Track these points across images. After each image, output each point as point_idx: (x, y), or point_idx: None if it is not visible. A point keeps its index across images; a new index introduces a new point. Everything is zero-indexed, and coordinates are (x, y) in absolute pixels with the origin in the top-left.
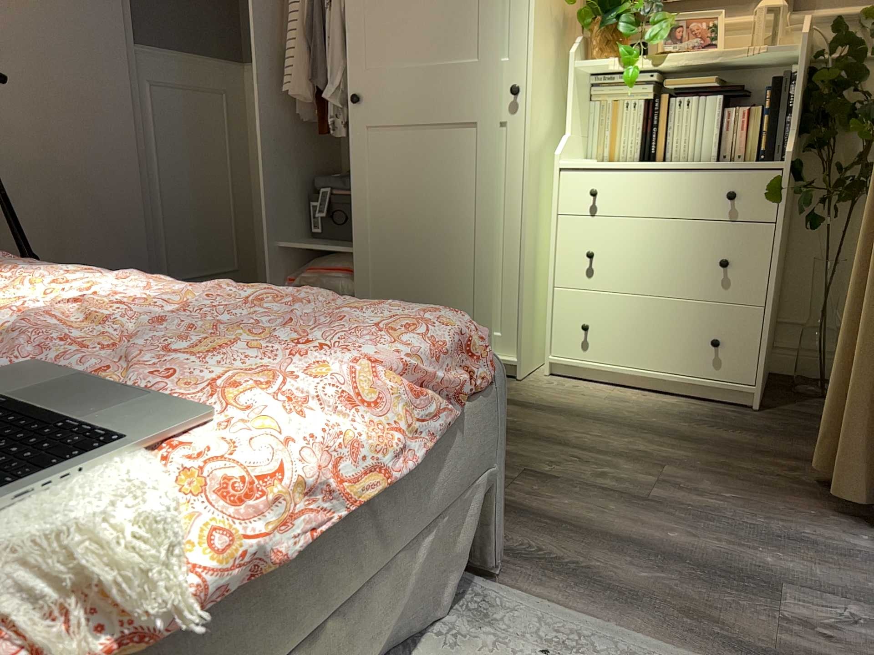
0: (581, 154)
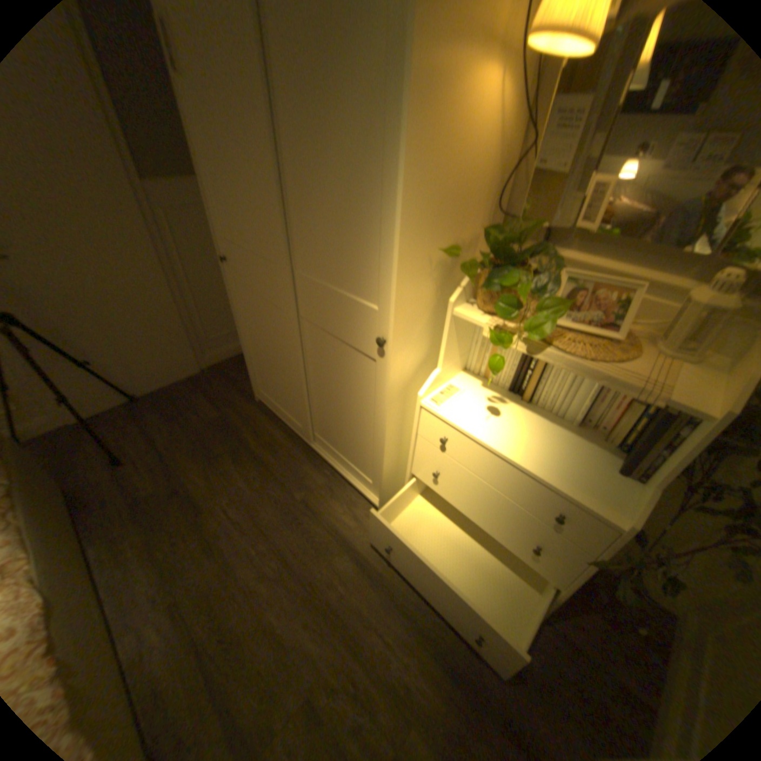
0: (458, 368)
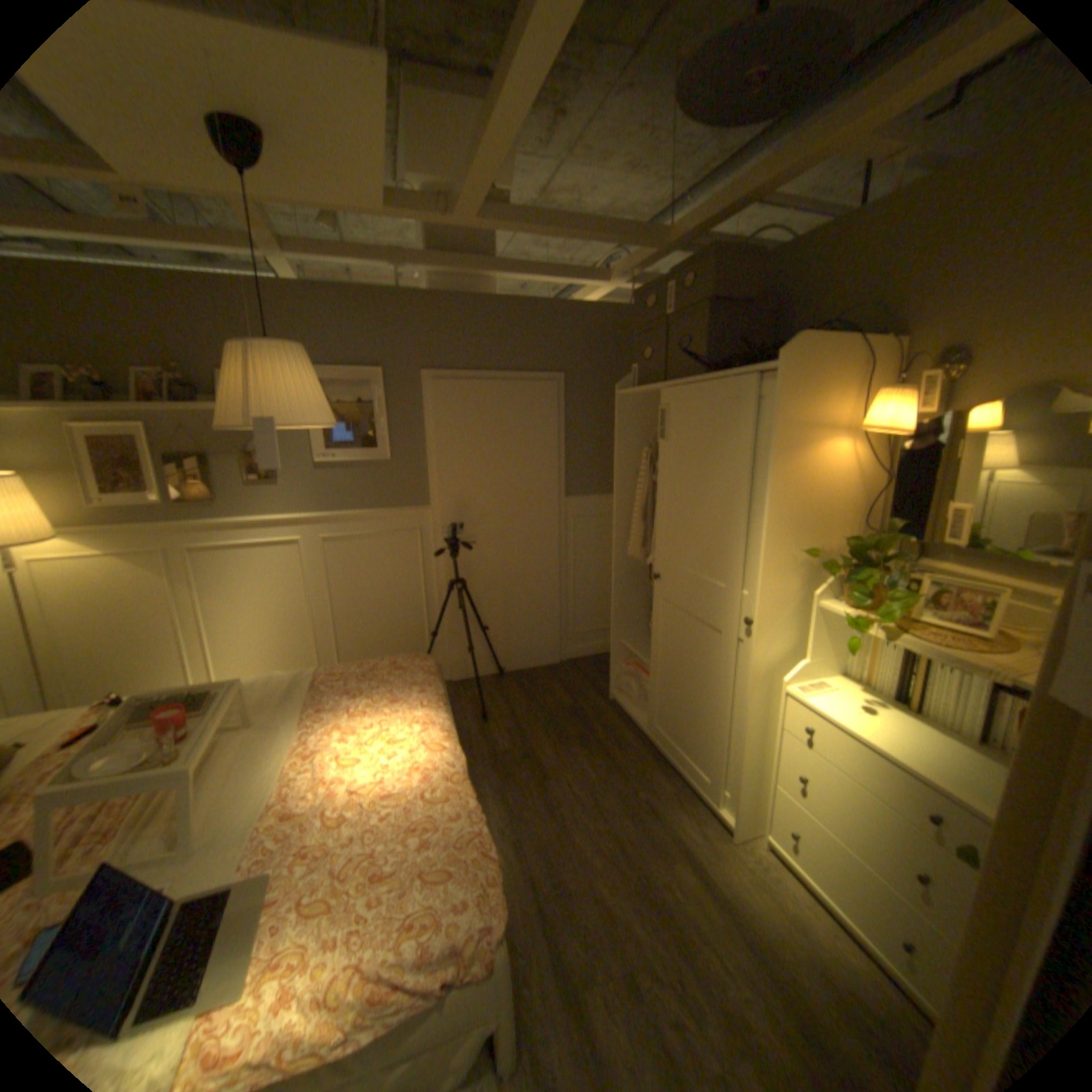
0: (835, 670)
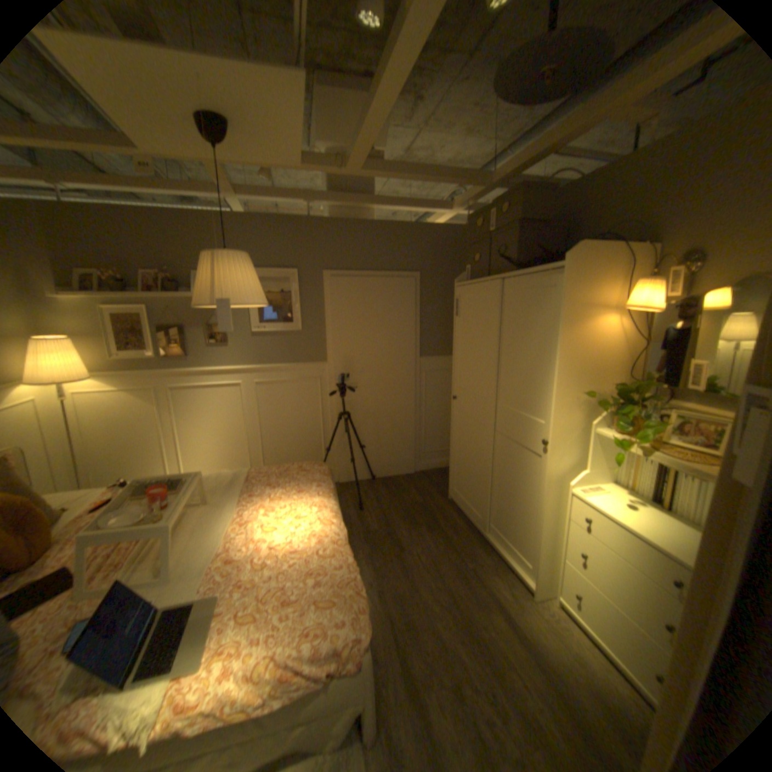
0: (608, 479)
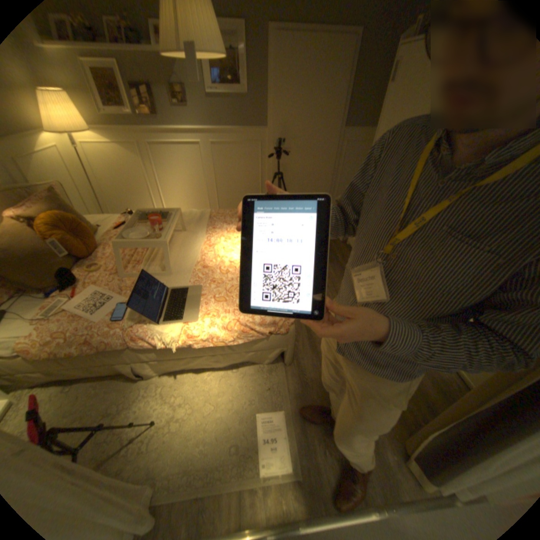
0: None
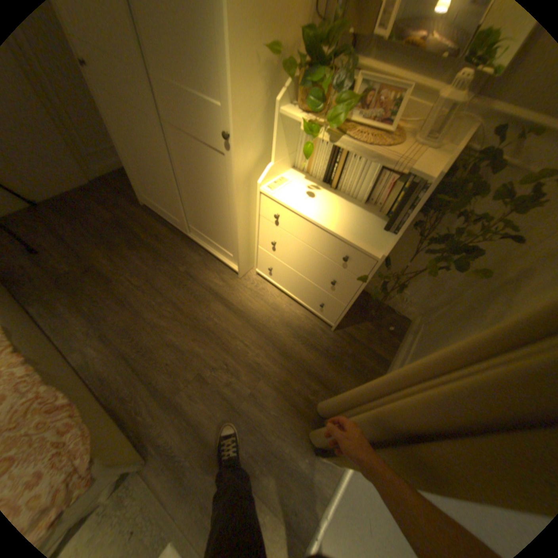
0: (288, 165)
